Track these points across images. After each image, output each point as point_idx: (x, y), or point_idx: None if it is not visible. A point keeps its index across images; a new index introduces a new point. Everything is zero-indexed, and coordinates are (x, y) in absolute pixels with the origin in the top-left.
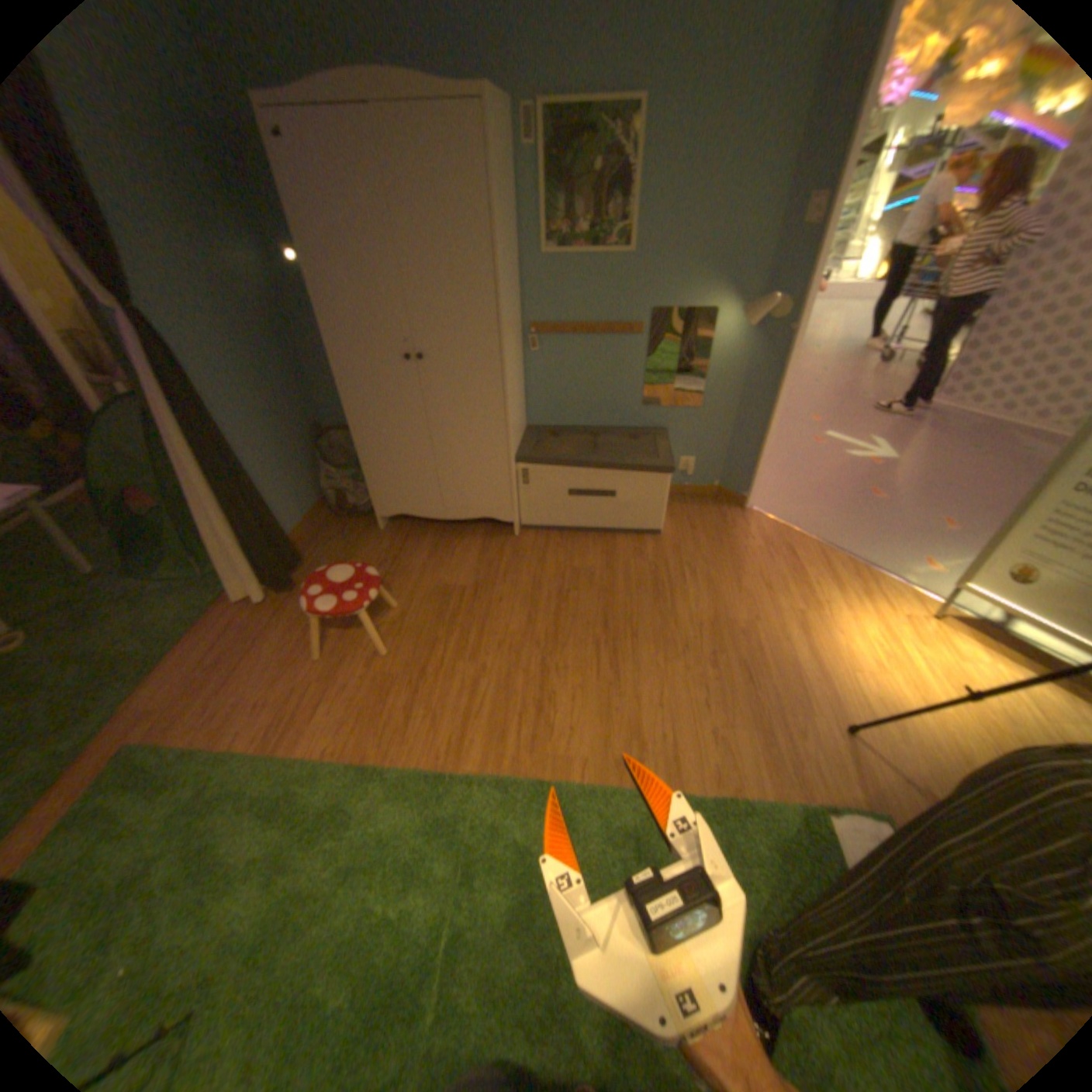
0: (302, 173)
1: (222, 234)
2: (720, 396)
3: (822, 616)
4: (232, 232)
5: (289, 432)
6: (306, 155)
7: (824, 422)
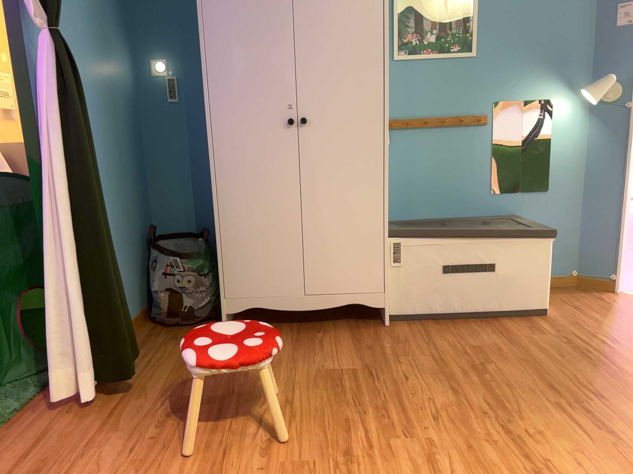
0: None
1: (114, 37)
2: (566, 180)
3: None
4: (120, 40)
5: (131, 224)
6: None
7: None
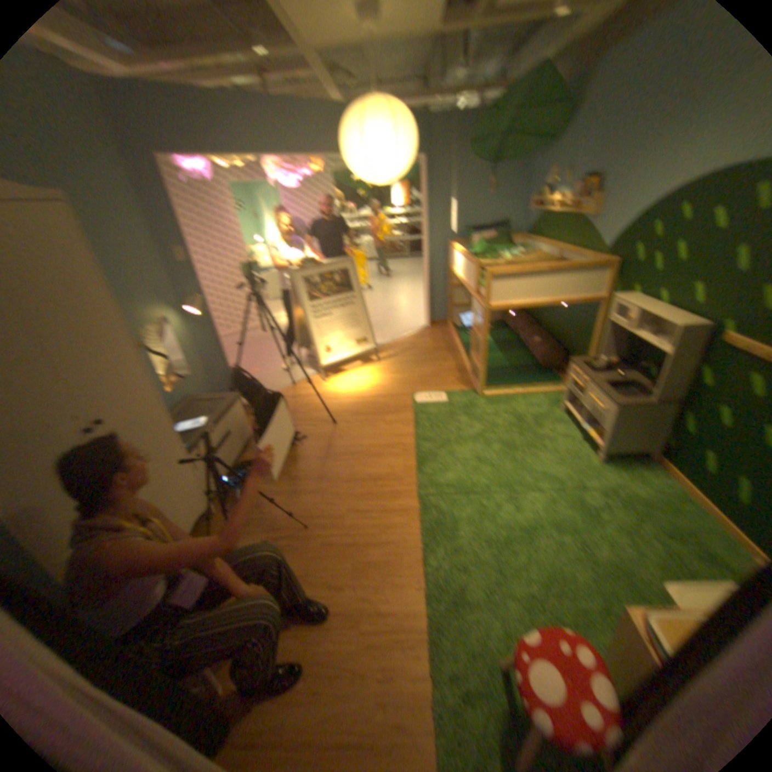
0: None
1: None
2: (191, 362)
3: (327, 394)
4: None
5: None
6: None
7: None
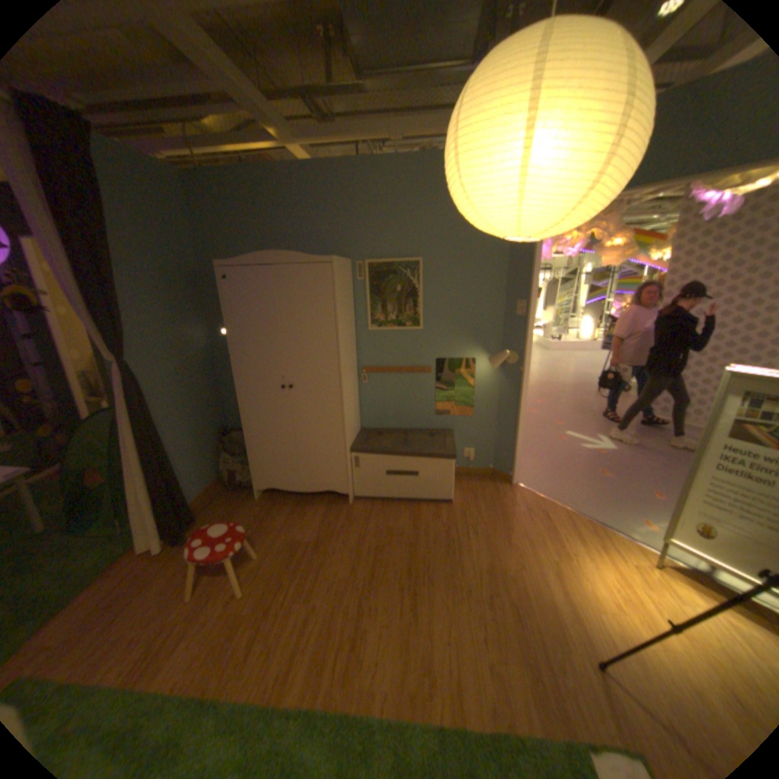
0: (234, 295)
1: (186, 322)
2: (485, 409)
3: (572, 567)
4: (192, 321)
5: (204, 432)
6: (238, 287)
7: (564, 425)
